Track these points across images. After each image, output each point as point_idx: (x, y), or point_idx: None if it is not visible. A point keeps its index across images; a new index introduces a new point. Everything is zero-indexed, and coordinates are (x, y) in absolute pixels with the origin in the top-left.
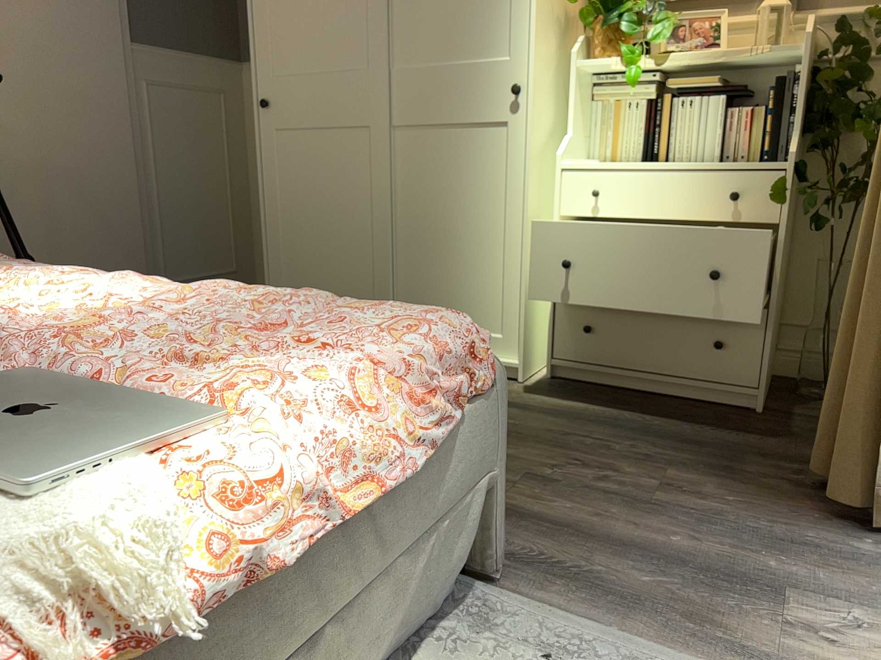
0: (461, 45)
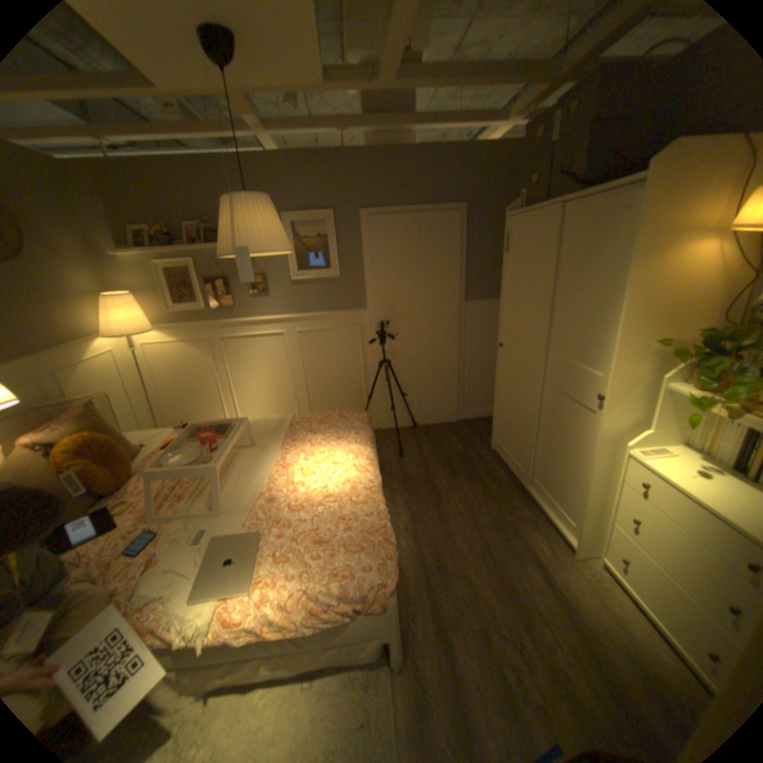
0: (579, 354)
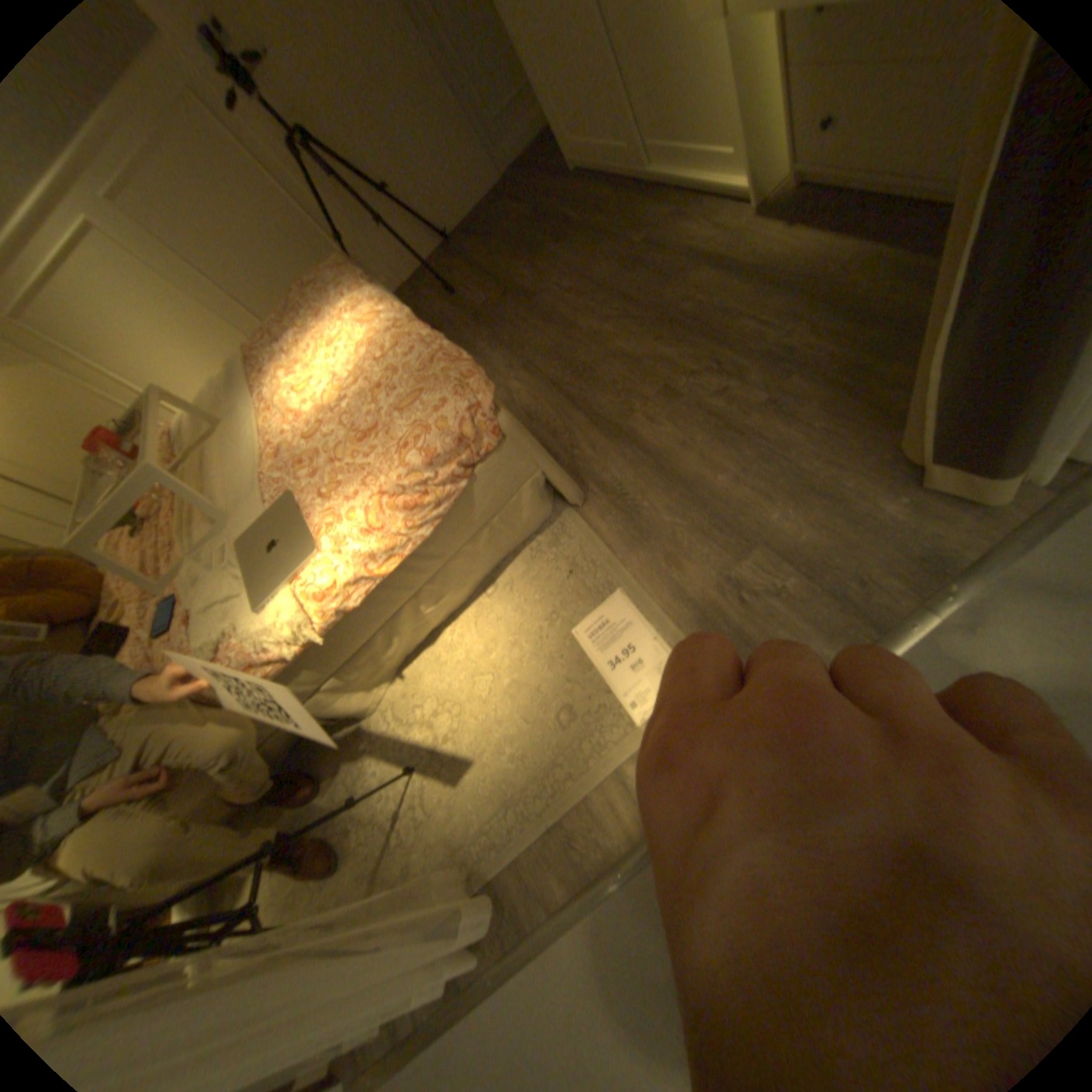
0: None
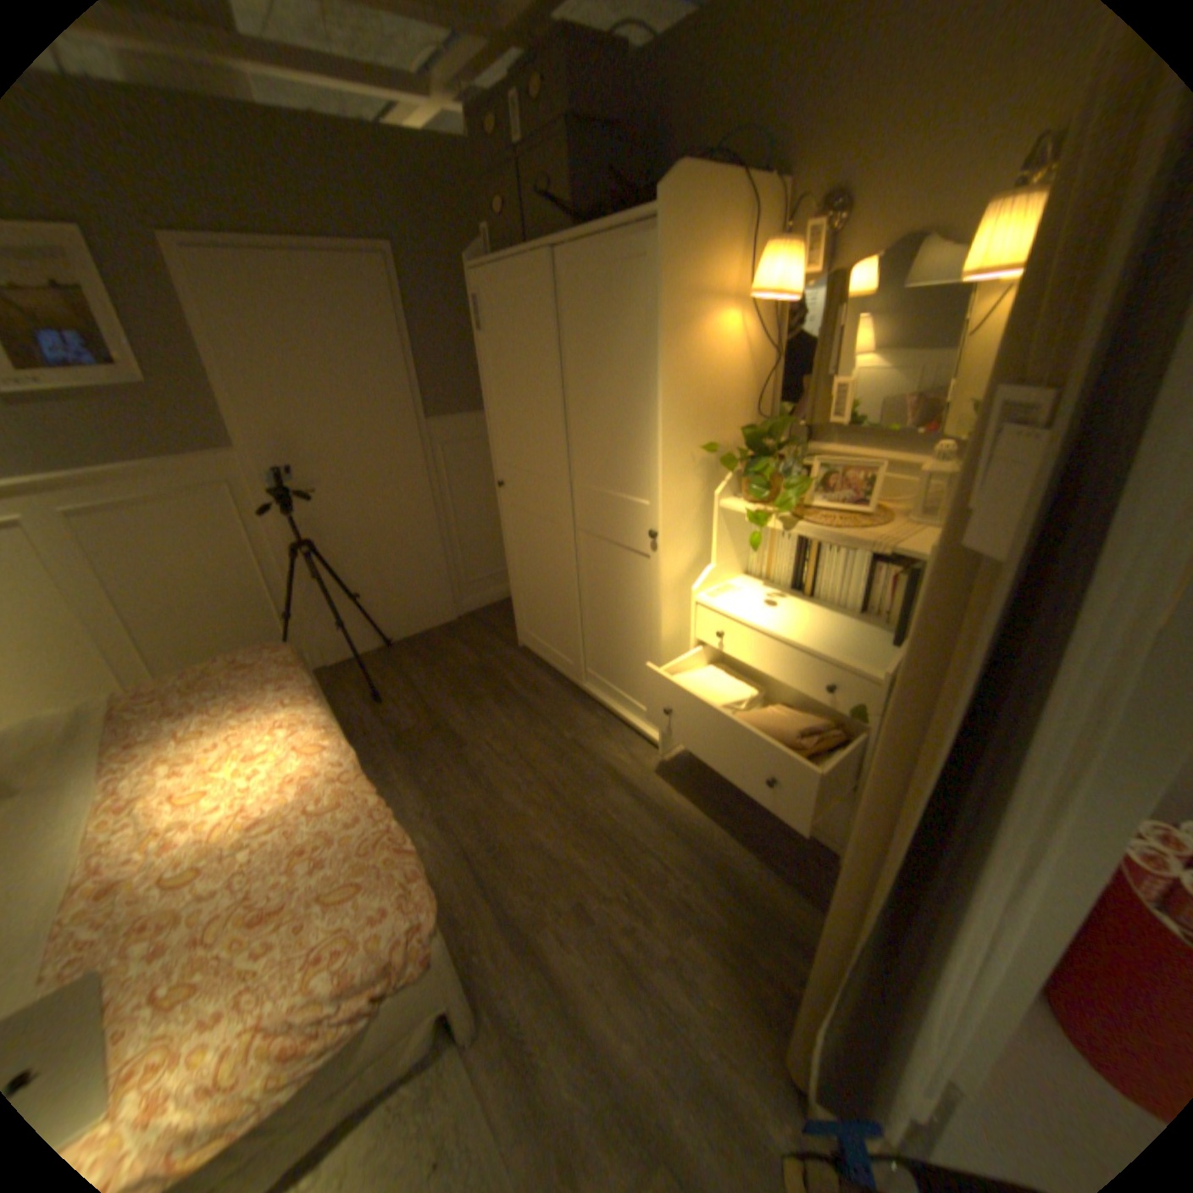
0: (614, 480)
